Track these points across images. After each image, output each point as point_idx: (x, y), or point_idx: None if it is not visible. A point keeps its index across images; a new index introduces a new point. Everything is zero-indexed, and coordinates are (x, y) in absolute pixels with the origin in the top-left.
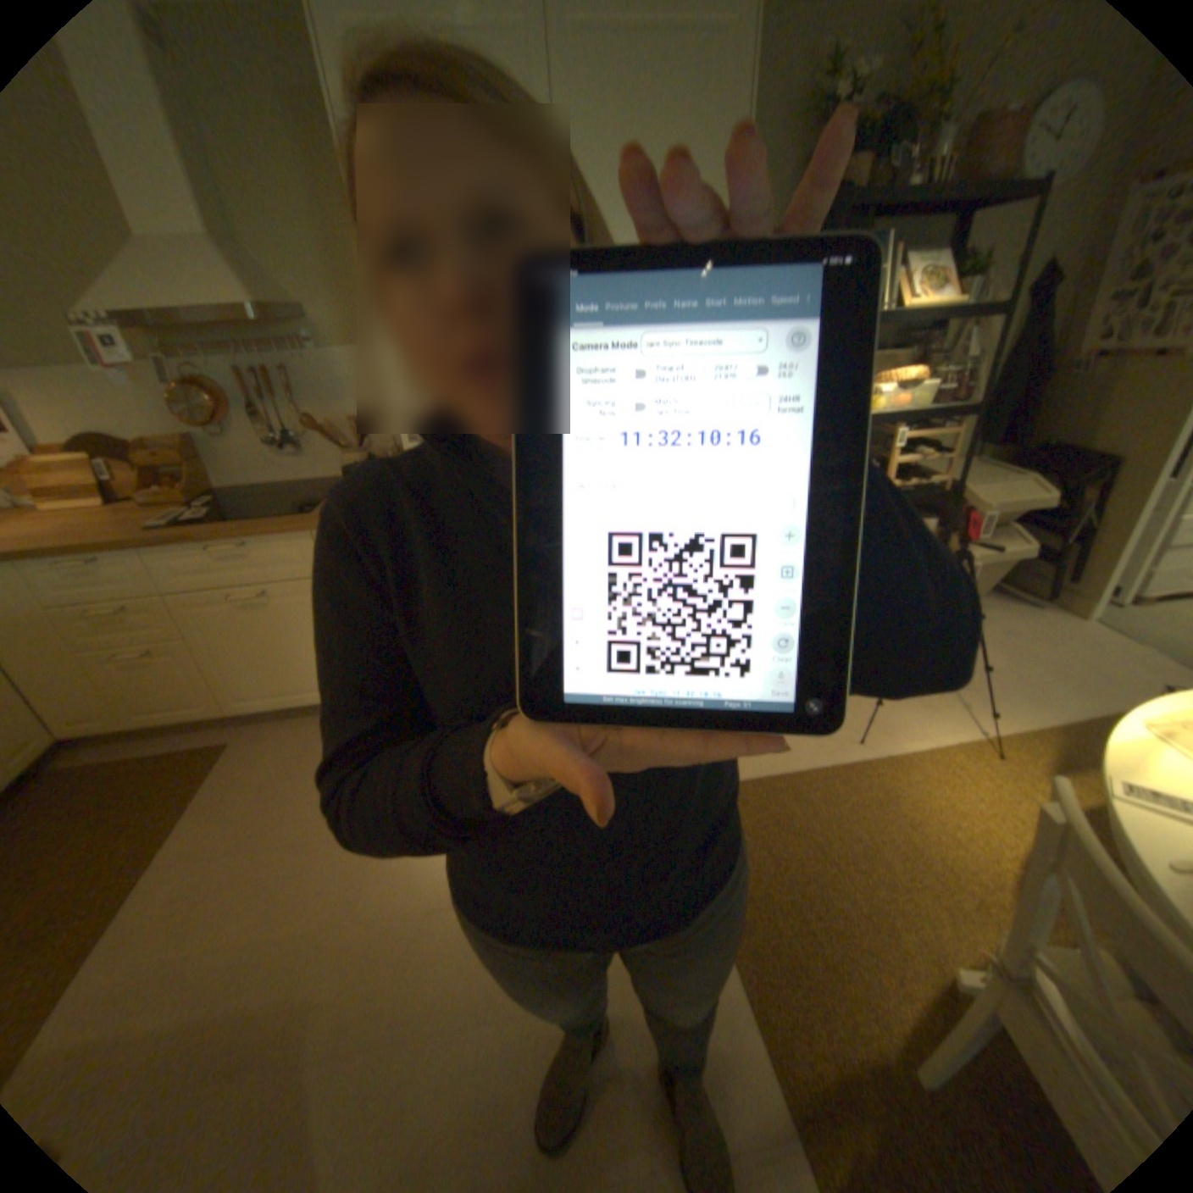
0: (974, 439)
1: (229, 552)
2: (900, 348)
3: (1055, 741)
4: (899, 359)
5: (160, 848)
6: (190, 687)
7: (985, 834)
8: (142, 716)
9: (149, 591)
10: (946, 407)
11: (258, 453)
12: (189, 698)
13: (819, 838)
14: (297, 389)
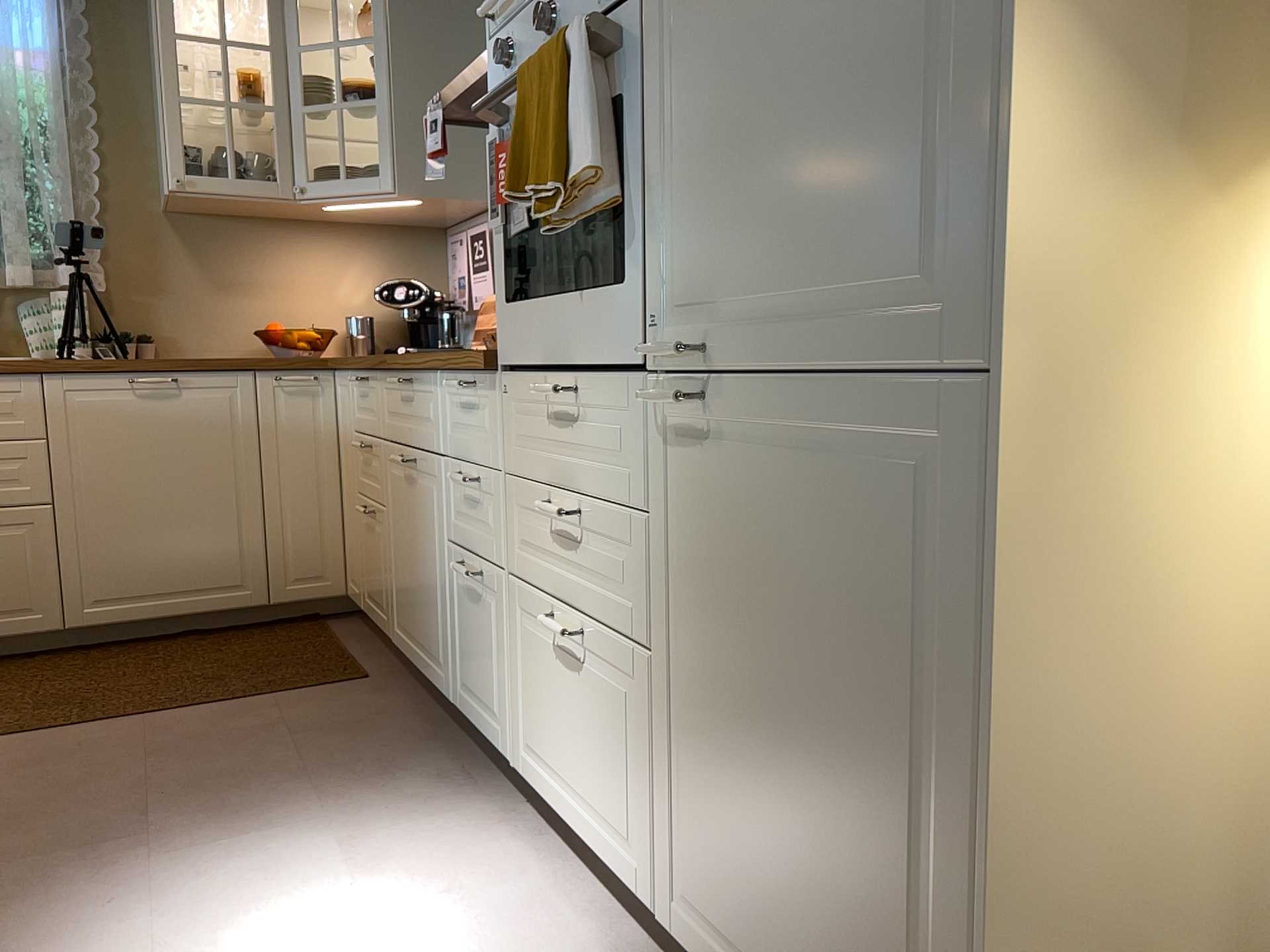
0: None
1: (404, 387)
2: None
3: None
4: None
5: (179, 710)
6: (384, 579)
7: None
8: (369, 599)
9: (380, 428)
10: None
11: None
12: (383, 594)
13: None
14: None
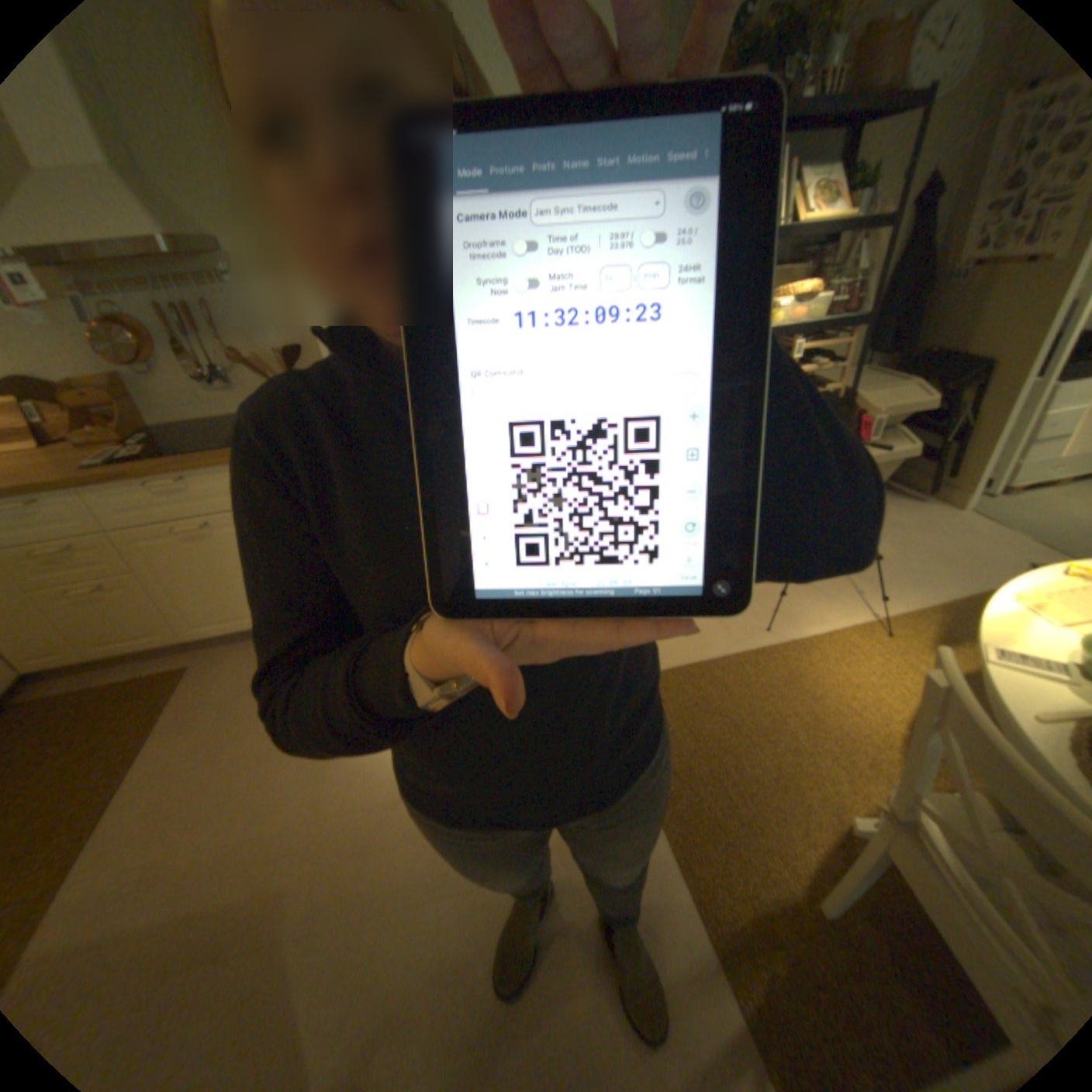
0: (864, 348)
1: (167, 486)
2: (796, 263)
3: (936, 618)
4: (795, 273)
5: (130, 766)
6: (144, 617)
7: (876, 702)
8: (100, 647)
9: (92, 528)
10: (839, 318)
11: (187, 389)
12: (144, 627)
13: (732, 715)
14: (220, 323)
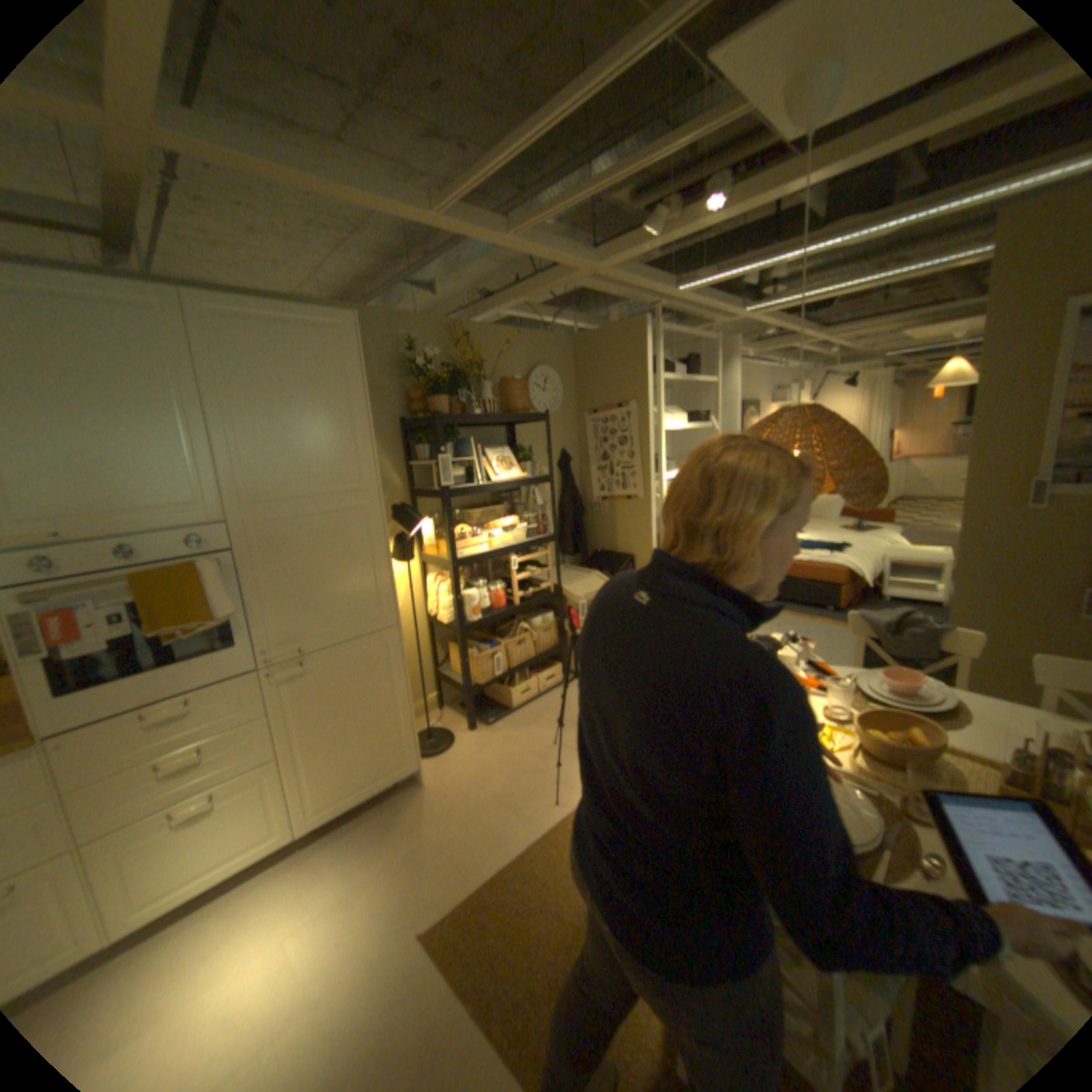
0: (556, 557)
1: None
2: (496, 505)
3: None
4: (497, 512)
5: None
6: None
7: None
8: None
9: None
10: (534, 539)
11: None
12: None
13: (550, 908)
14: None
